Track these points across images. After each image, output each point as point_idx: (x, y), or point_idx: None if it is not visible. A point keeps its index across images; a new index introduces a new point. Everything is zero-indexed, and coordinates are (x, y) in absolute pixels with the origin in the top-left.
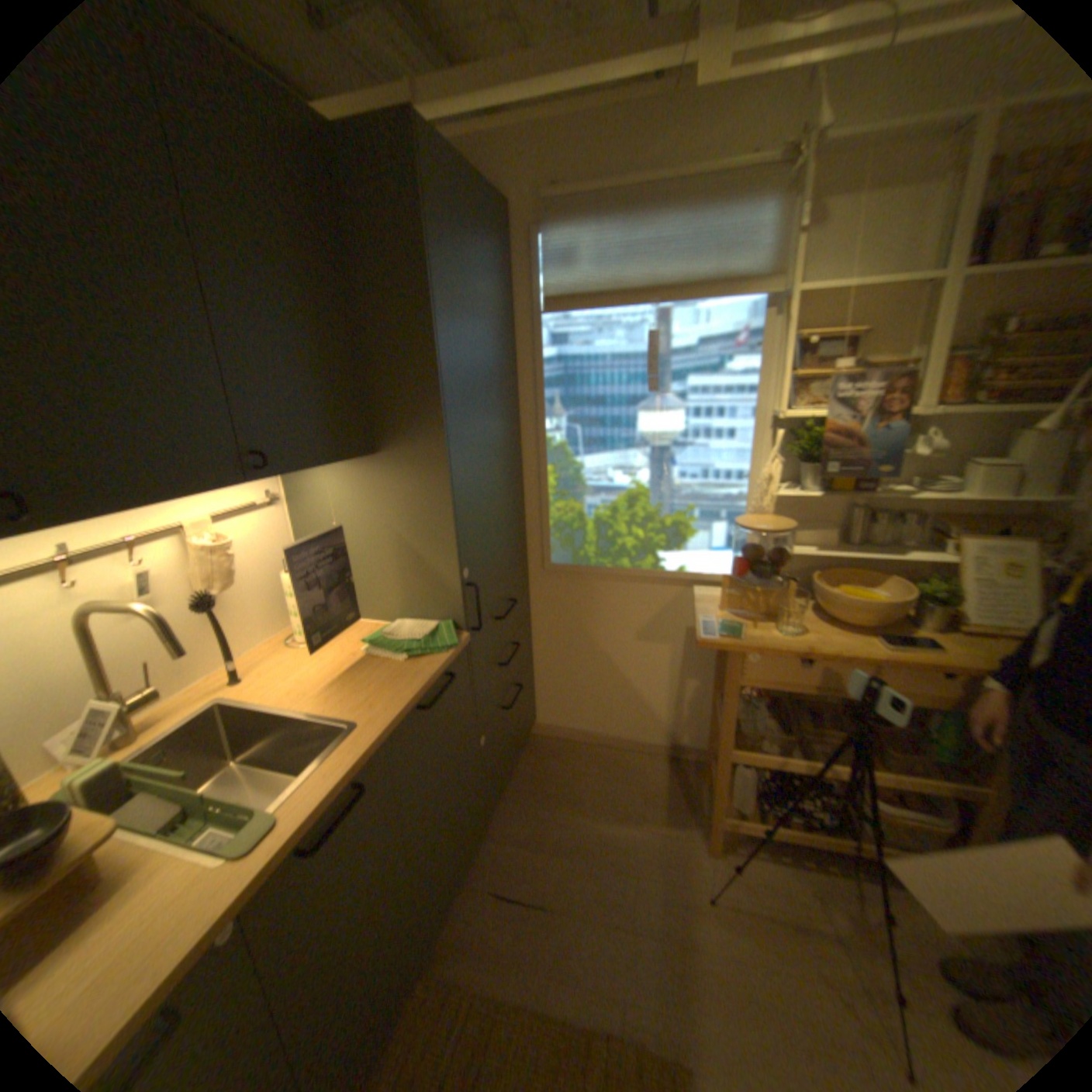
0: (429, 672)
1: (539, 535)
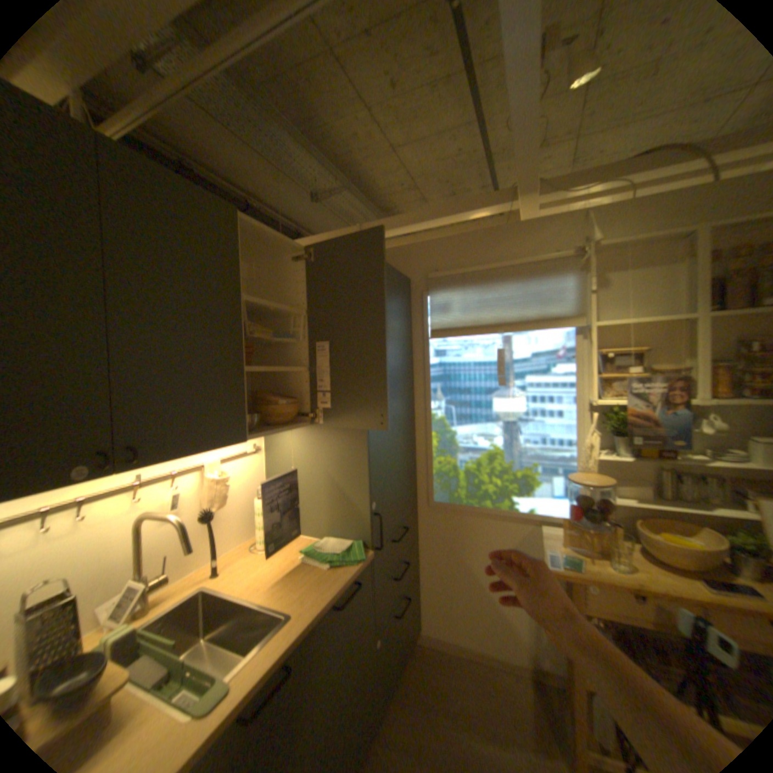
0: (343, 579)
1: (425, 480)
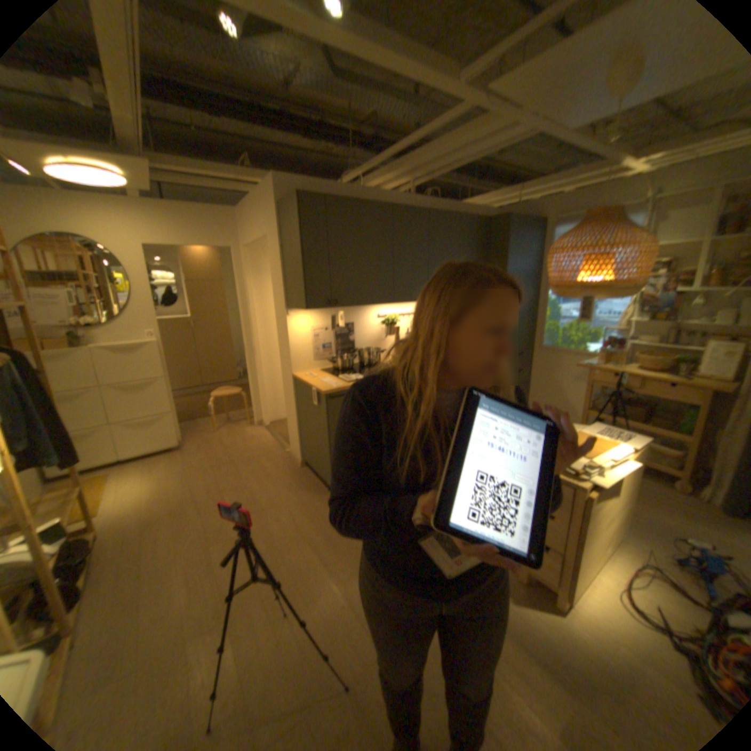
0: None
1: (539, 334)
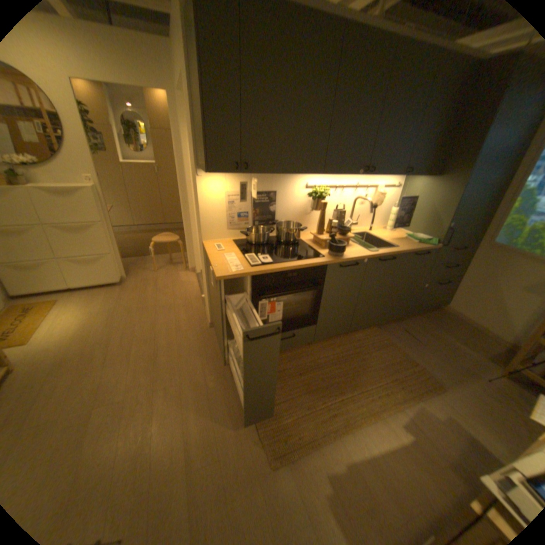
0: (423, 247)
1: (495, 228)
